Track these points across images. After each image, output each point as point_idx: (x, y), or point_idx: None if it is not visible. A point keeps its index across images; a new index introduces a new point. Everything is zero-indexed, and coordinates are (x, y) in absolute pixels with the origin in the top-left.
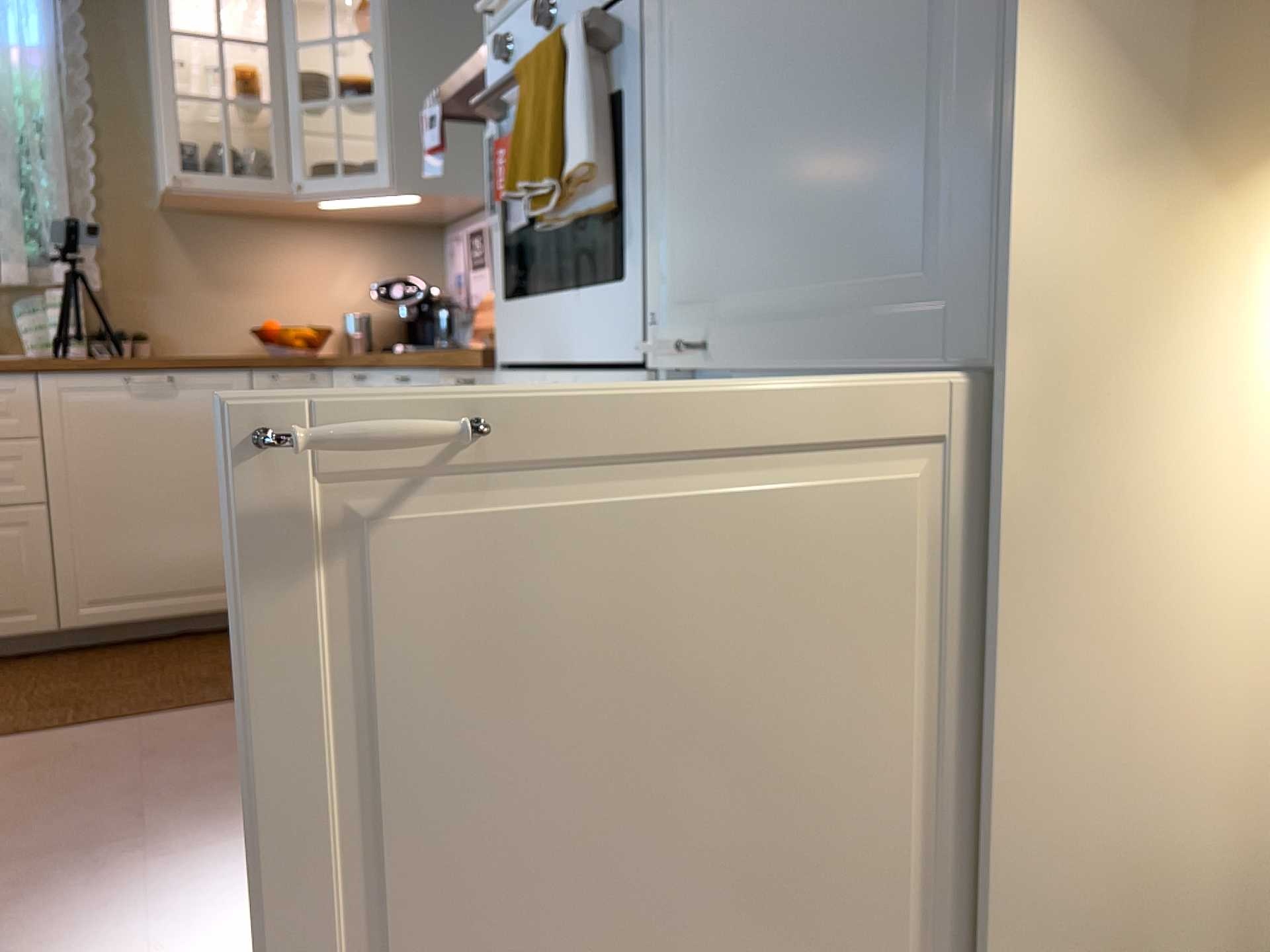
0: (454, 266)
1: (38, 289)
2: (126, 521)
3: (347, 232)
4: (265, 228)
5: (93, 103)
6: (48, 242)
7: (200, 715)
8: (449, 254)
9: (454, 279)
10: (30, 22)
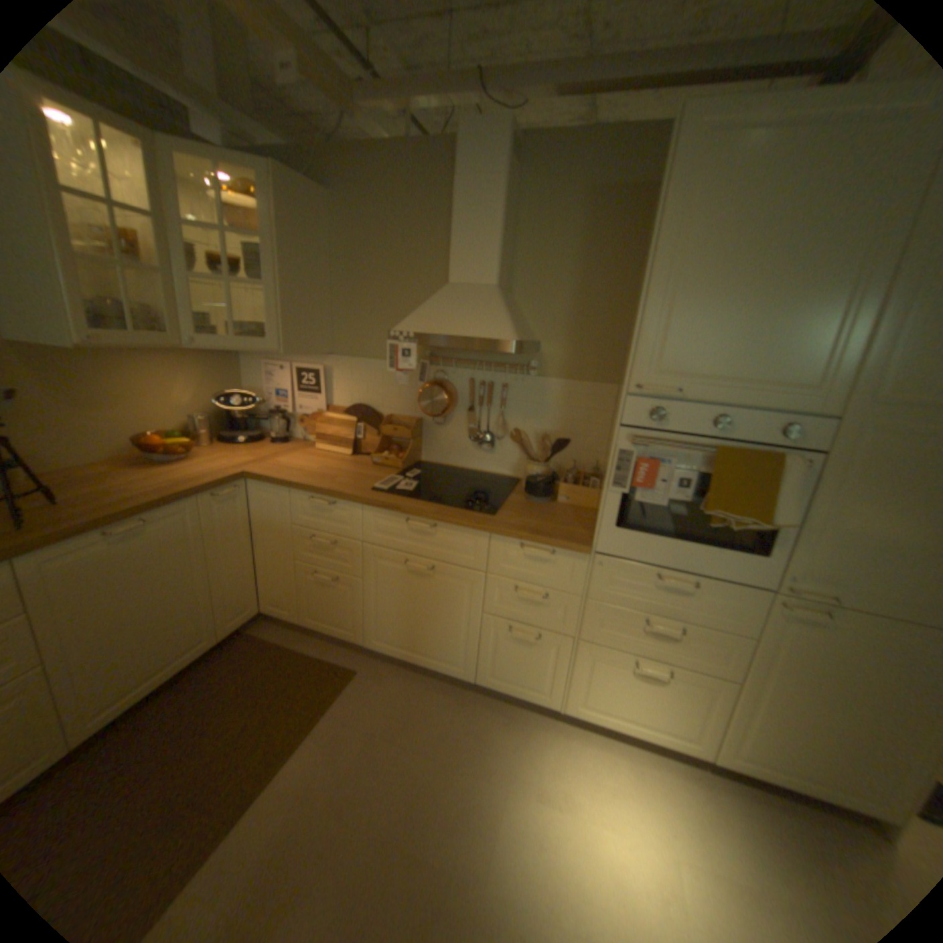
0: (272, 384)
1: None
2: (118, 641)
3: (176, 354)
4: (112, 355)
5: None
6: None
7: (303, 755)
8: (265, 374)
9: (272, 392)
10: None
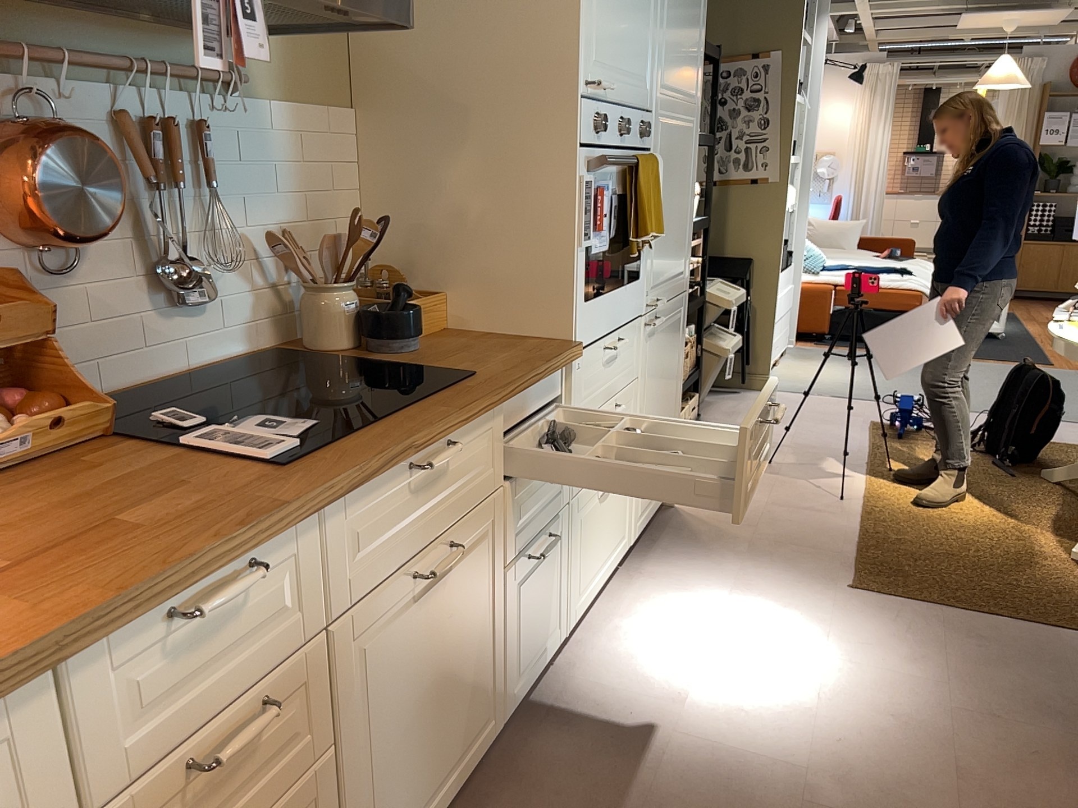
0: None
1: None
2: None
3: None
4: None
5: None
6: None
7: None
8: None
9: None
10: None
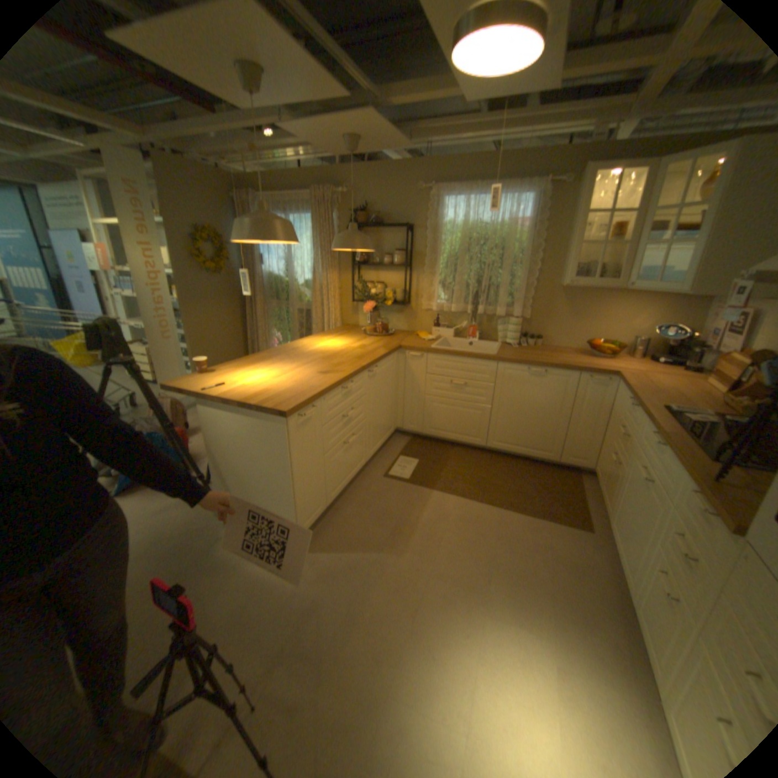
0: (715, 323)
1: (507, 316)
2: (516, 418)
3: (651, 295)
4: (607, 293)
5: (545, 240)
6: (514, 300)
7: (522, 519)
8: (714, 315)
9: (712, 330)
10: (528, 208)
